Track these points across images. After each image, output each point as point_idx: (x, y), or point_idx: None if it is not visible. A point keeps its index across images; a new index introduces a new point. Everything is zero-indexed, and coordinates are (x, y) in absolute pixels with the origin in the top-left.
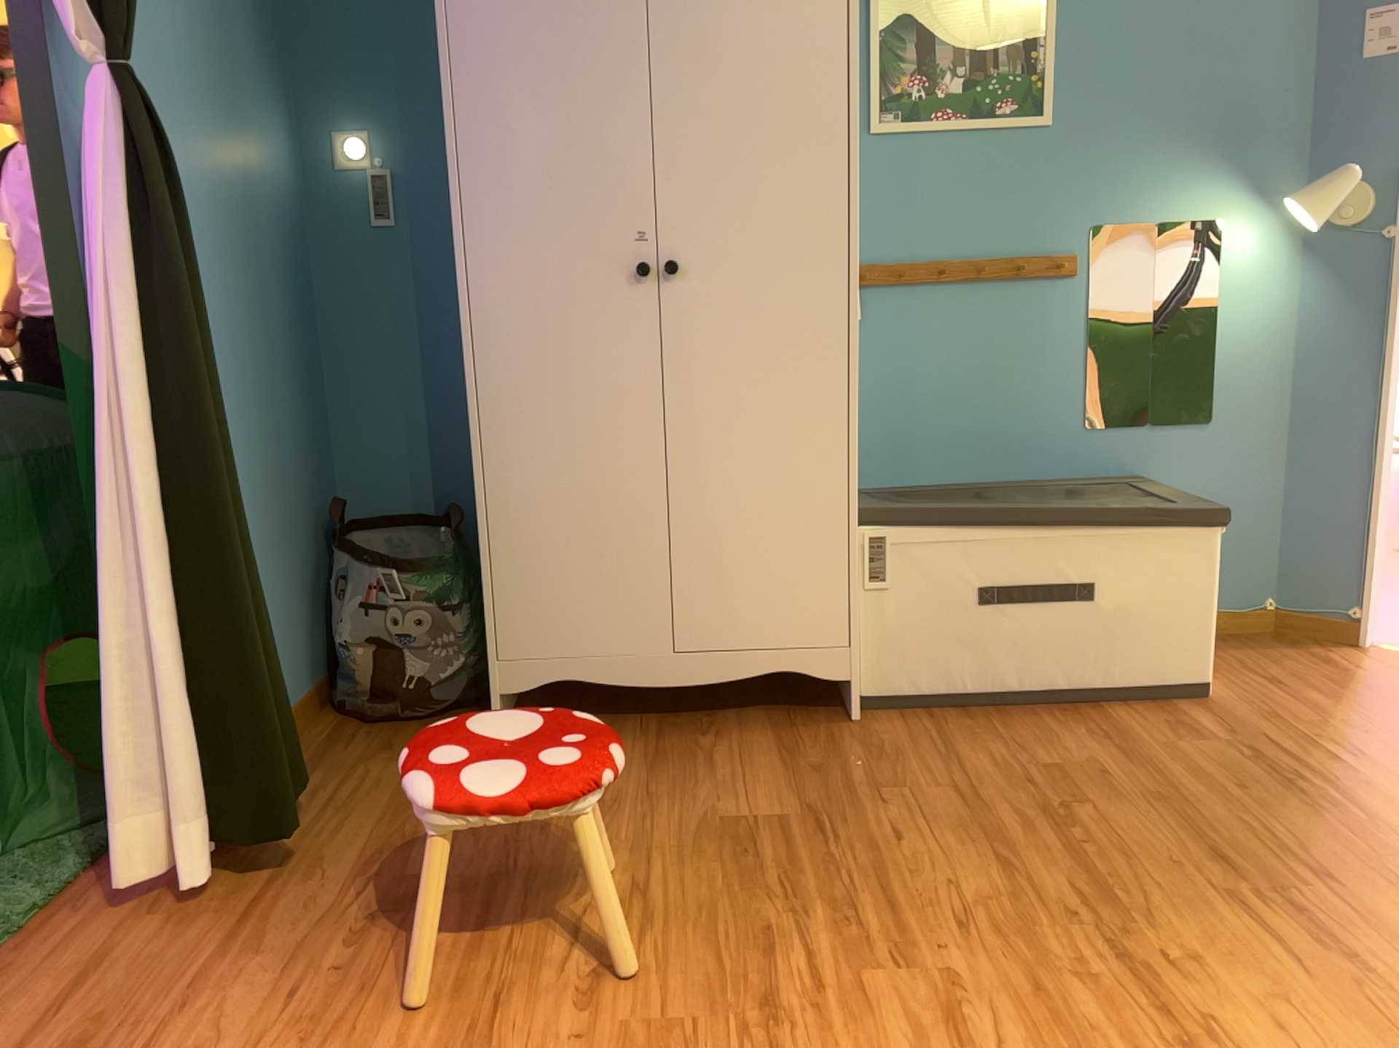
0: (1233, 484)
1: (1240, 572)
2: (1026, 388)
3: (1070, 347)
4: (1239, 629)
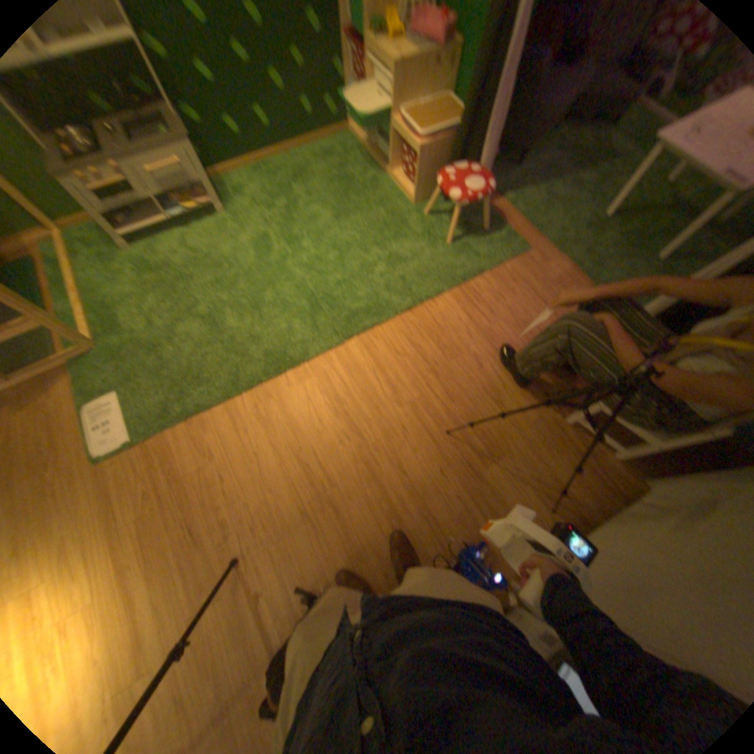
0: None
1: None
2: None
3: None
4: None
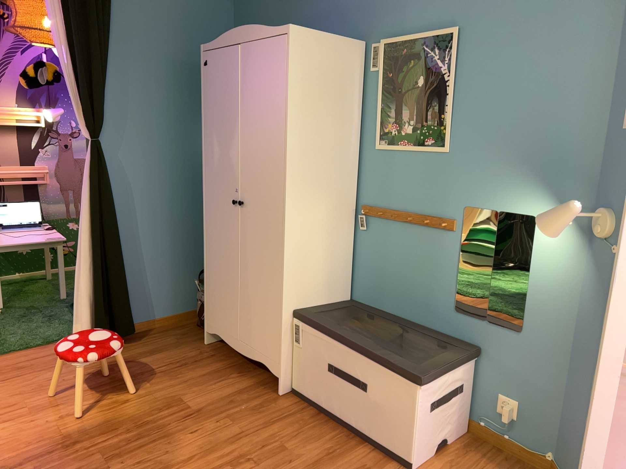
0: (531, 372)
1: (533, 426)
2: (430, 281)
3: (450, 266)
4: (527, 459)
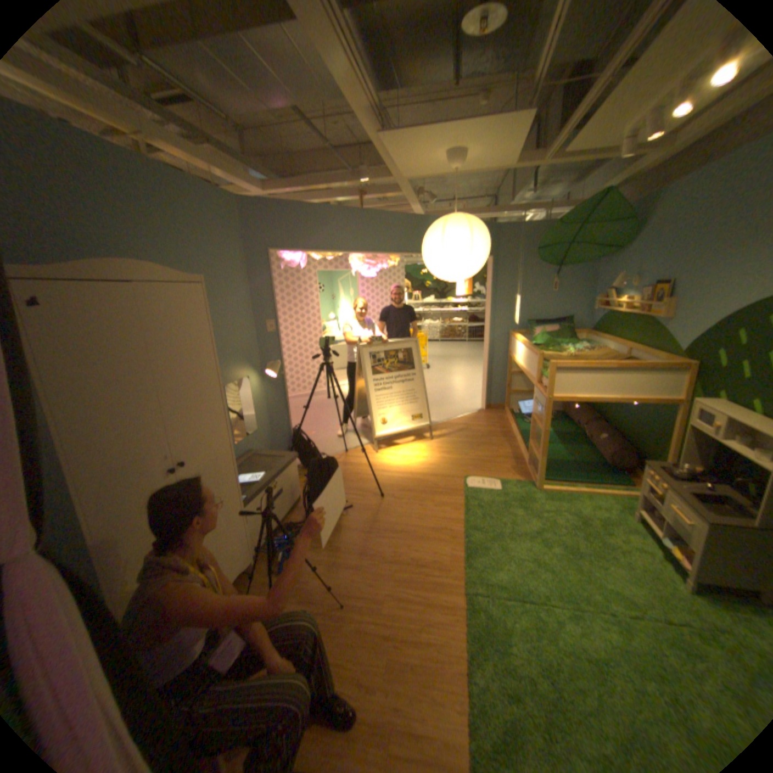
0: (263, 442)
1: None
2: None
3: None
4: None
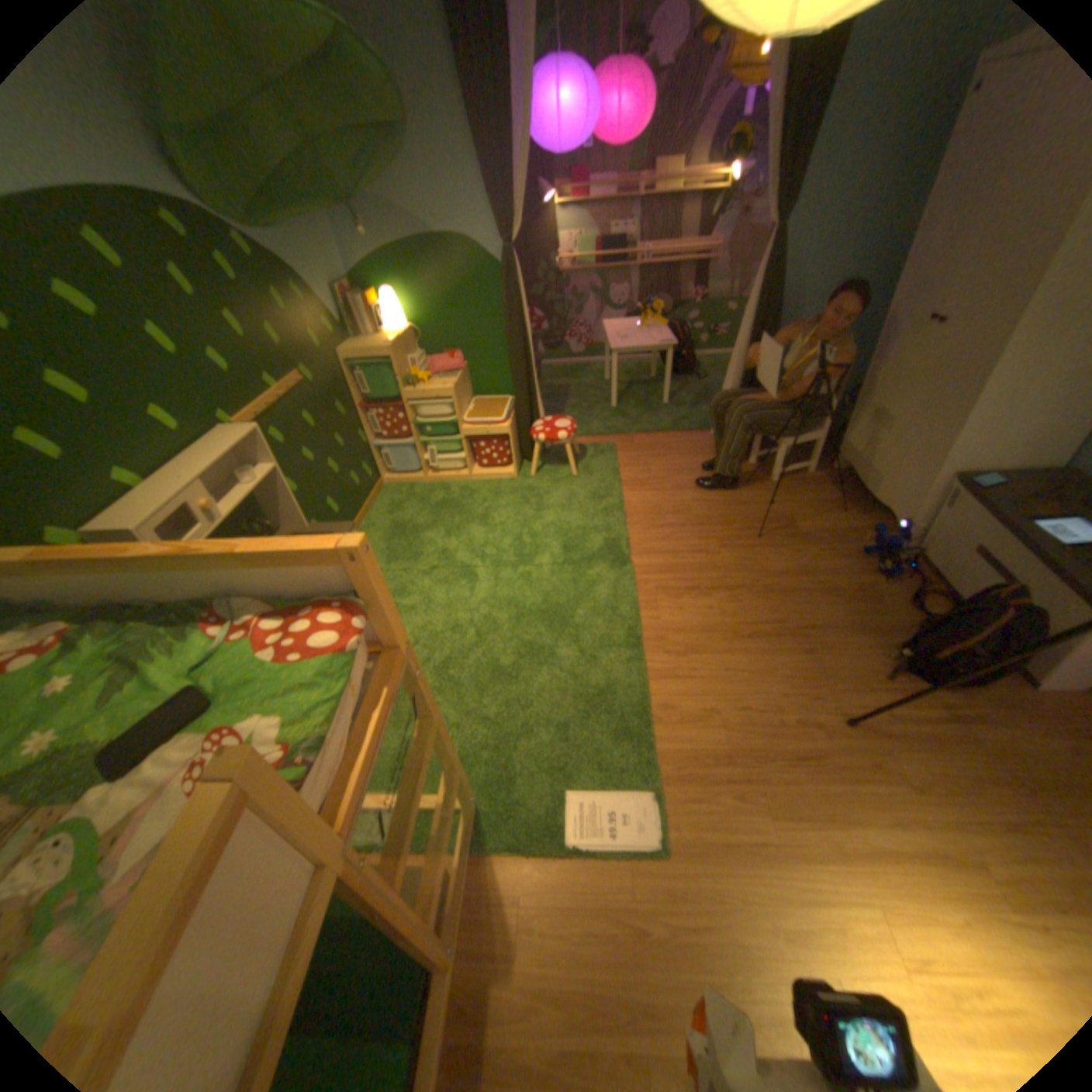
0: None
1: None
2: None
3: None
4: None
